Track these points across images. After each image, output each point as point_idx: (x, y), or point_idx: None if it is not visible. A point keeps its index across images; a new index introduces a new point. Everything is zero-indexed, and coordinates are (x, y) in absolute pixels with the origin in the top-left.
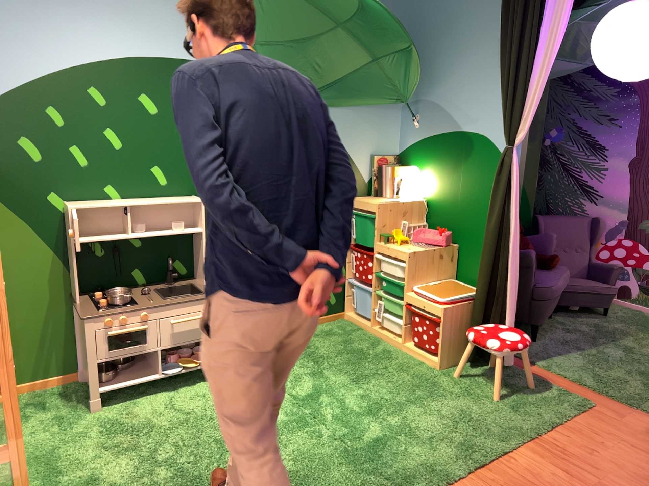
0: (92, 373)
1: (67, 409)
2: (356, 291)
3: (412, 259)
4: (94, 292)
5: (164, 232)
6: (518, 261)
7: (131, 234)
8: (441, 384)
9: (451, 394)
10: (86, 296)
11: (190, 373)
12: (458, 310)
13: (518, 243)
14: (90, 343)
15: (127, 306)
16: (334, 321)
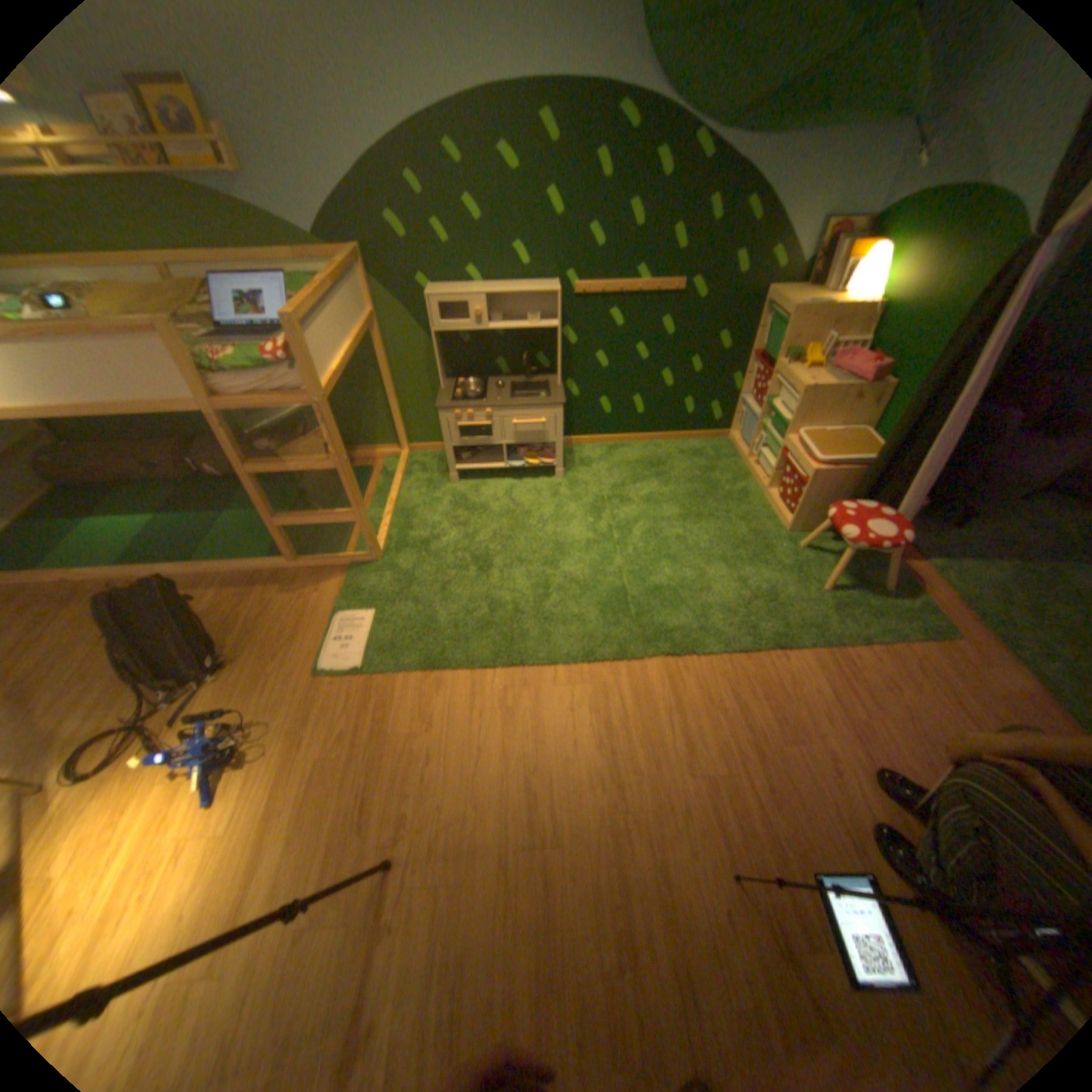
0: (448, 455)
1: (437, 476)
2: (743, 413)
3: (805, 396)
4: (460, 379)
5: (519, 325)
6: (959, 433)
7: (484, 327)
8: (775, 550)
9: (776, 566)
10: (453, 383)
11: (533, 469)
12: (836, 476)
13: (971, 409)
14: (444, 431)
15: (476, 401)
16: (711, 440)
